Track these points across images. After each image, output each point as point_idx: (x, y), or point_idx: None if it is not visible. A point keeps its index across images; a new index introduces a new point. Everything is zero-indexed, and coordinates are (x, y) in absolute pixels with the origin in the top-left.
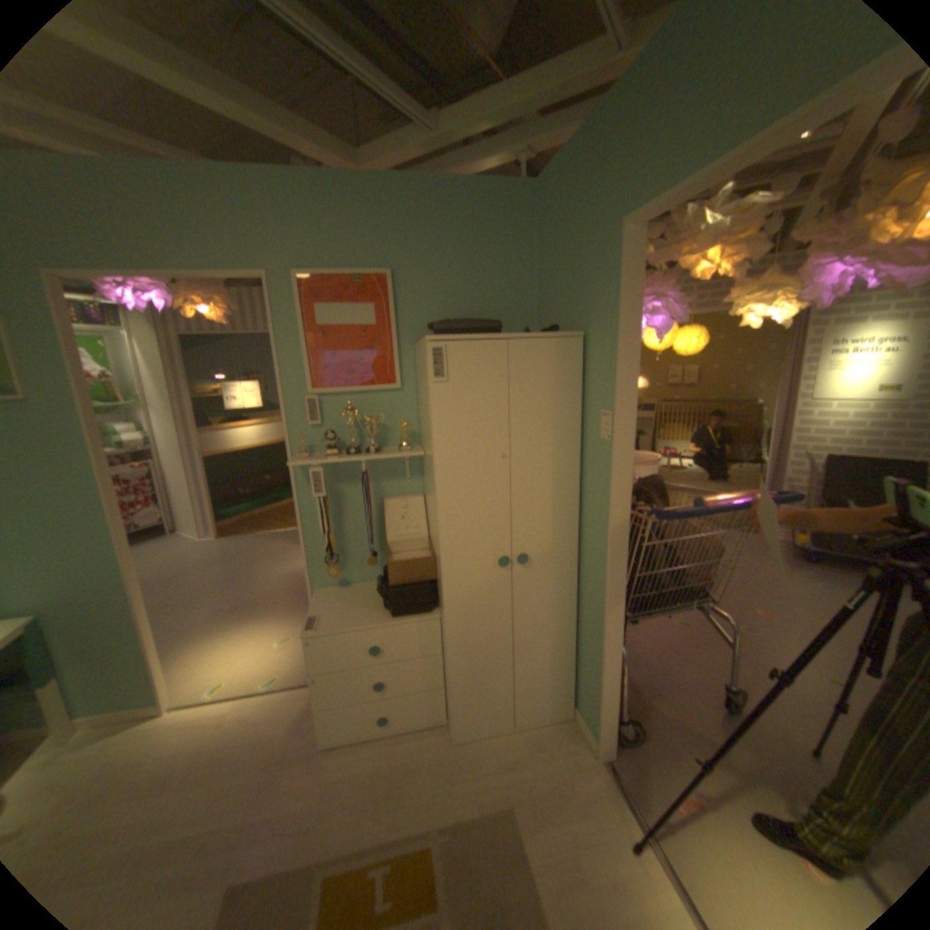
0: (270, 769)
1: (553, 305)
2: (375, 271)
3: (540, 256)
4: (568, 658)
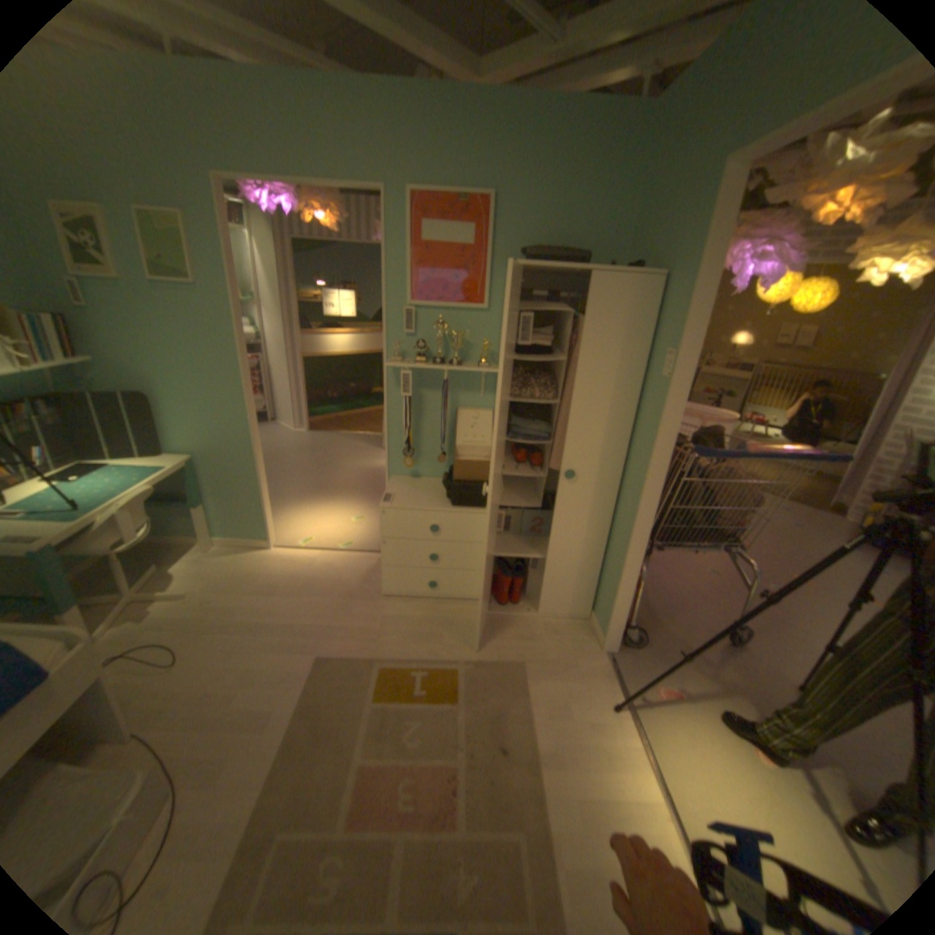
0: (347, 598)
1: (646, 241)
2: (480, 193)
3: (644, 187)
4: (594, 567)
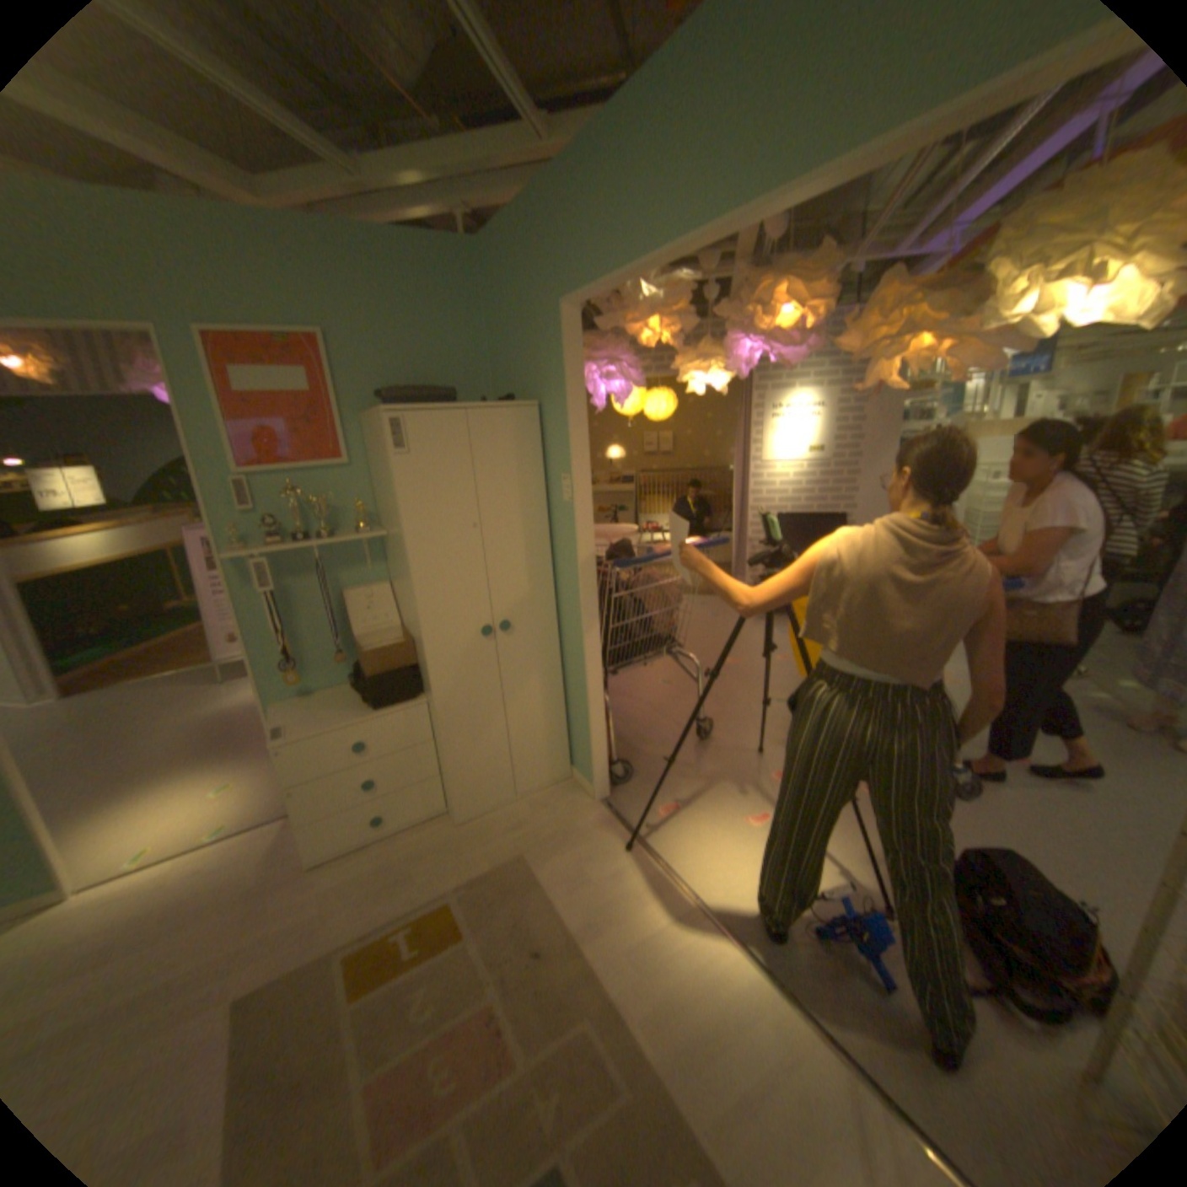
0: (248, 901)
1: (507, 373)
2: (301, 330)
3: (488, 321)
4: (558, 718)
